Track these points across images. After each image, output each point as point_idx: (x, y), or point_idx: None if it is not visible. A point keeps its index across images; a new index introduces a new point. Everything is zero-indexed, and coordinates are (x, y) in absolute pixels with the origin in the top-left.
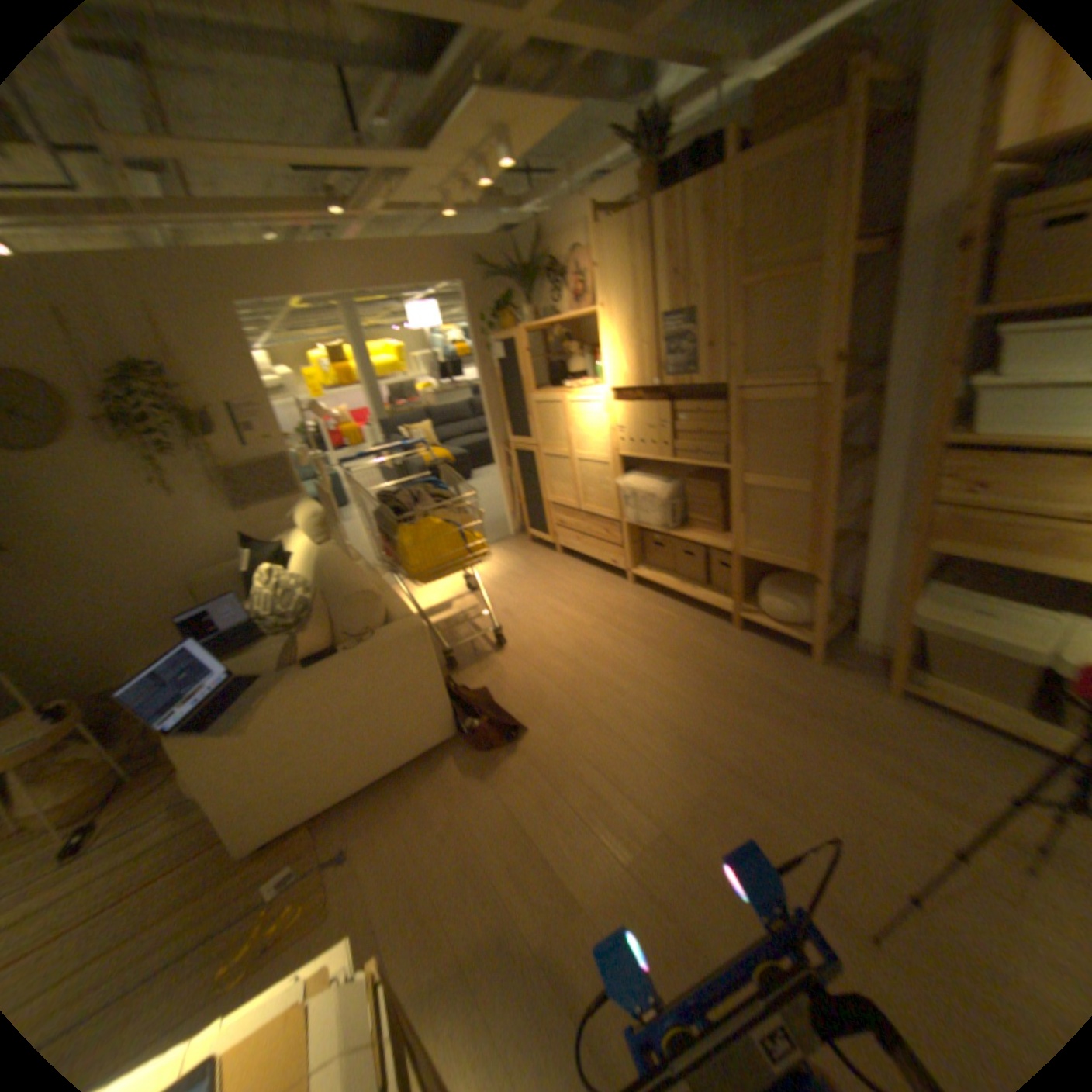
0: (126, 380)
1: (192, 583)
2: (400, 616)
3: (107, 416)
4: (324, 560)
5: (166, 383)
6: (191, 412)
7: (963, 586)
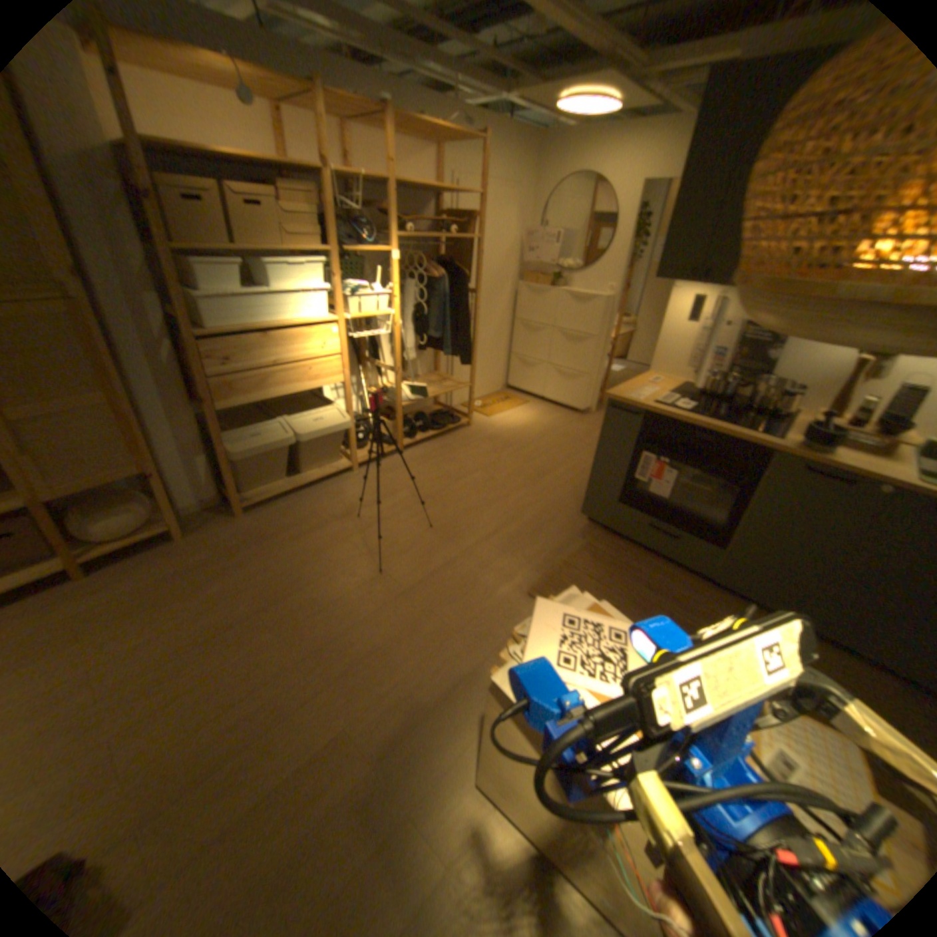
0: None
1: None
2: None
3: None
4: None
5: None
6: None
7: (227, 431)
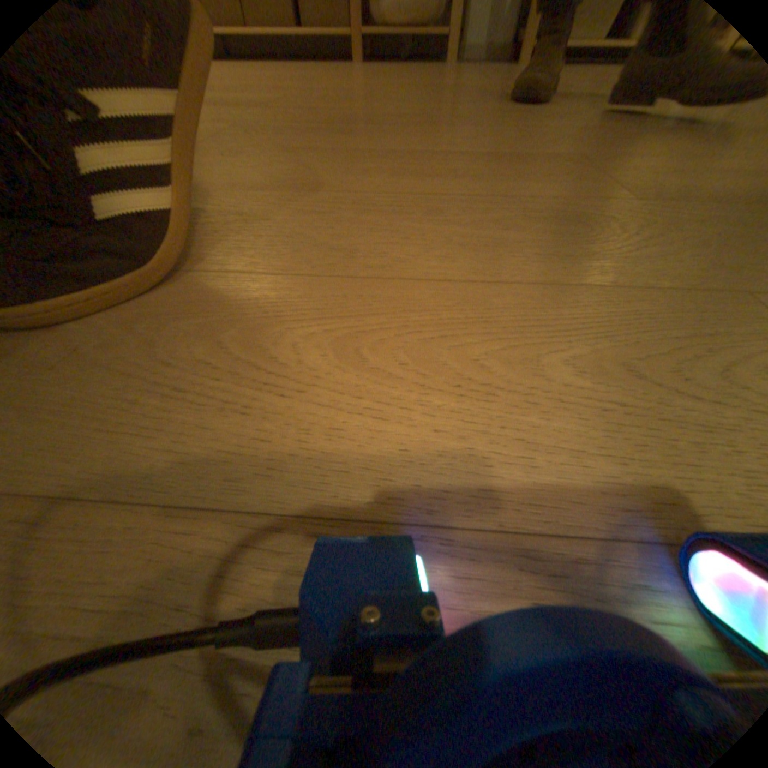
0: None
1: None
2: None
3: None
4: None
5: None
6: None
7: None
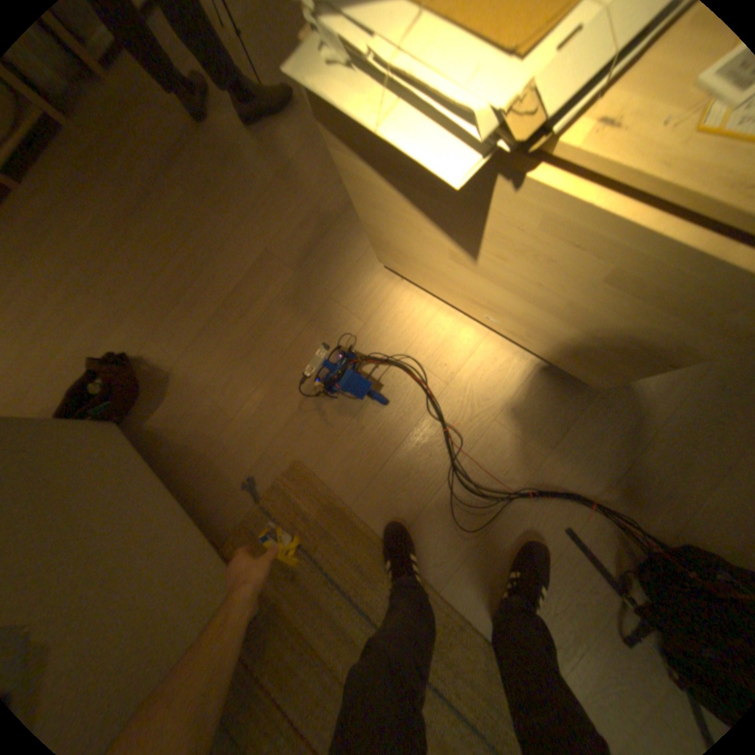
0: None
1: None
2: None
3: None
4: None
5: None
6: None
7: None
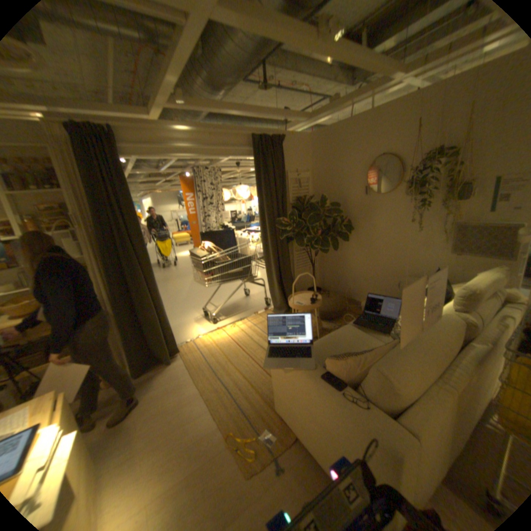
0: (432, 159)
1: (403, 282)
2: (411, 426)
3: (414, 181)
4: (436, 326)
5: (464, 160)
6: (467, 181)
7: None
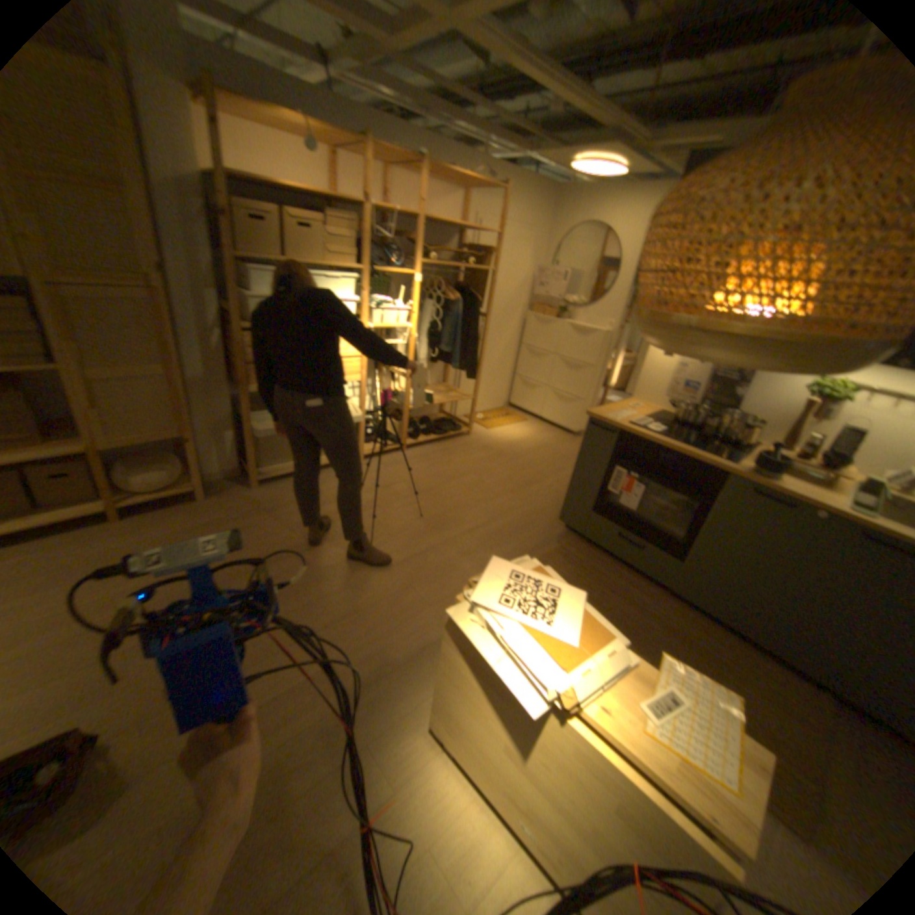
0: None
1: None
2: None
3: None
4: None
5: None
6: None
7: (255, 413)
